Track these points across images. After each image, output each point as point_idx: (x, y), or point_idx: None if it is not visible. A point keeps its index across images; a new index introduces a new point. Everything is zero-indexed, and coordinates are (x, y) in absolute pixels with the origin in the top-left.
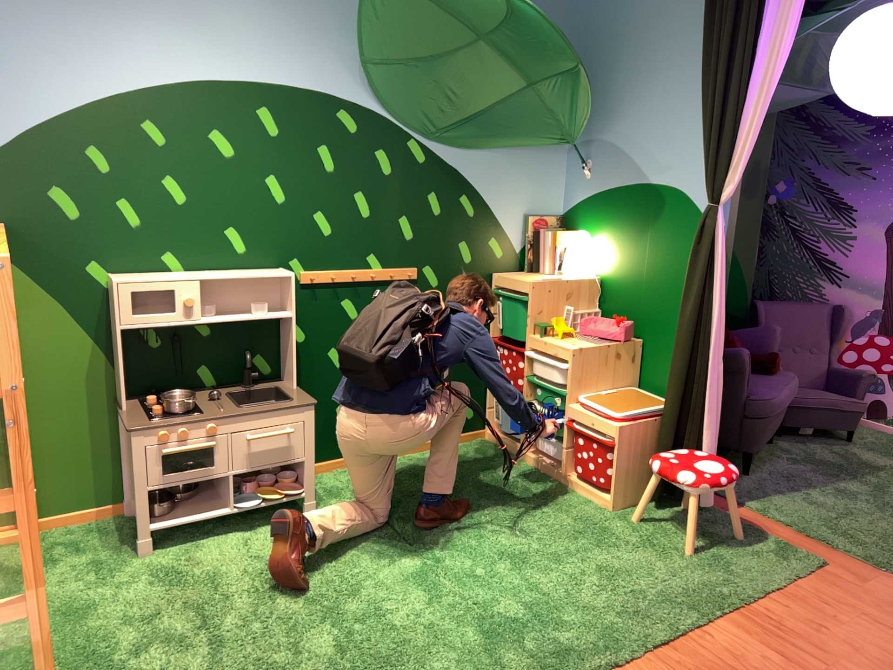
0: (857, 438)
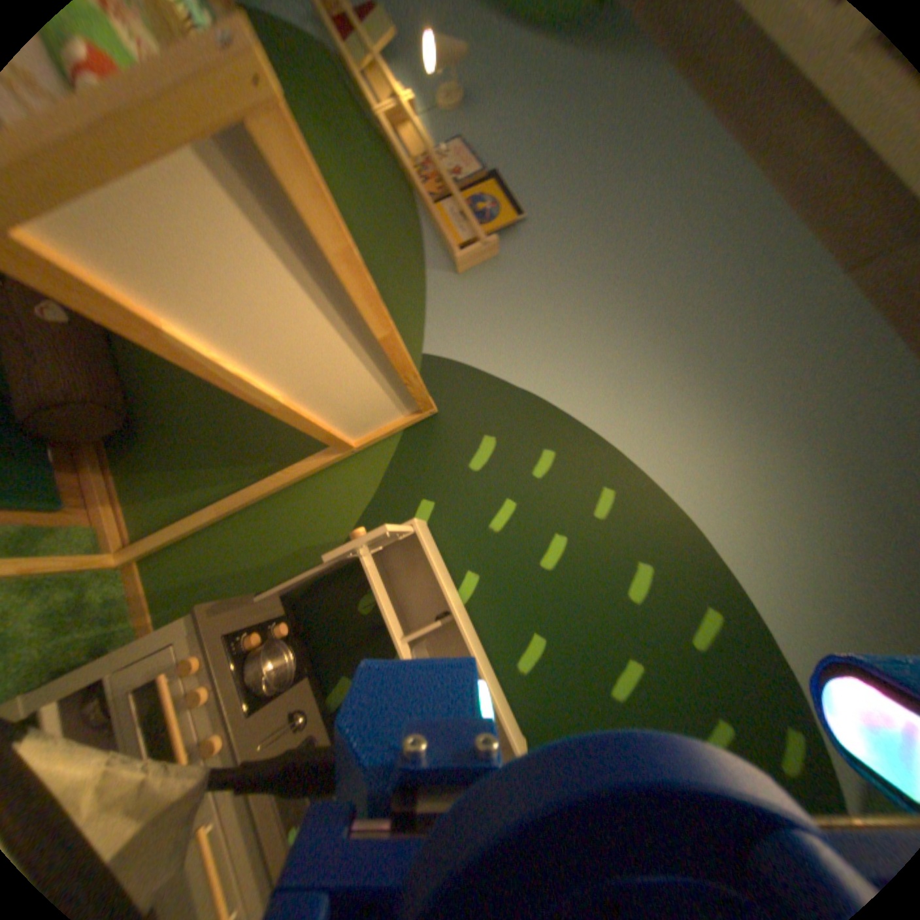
0: None
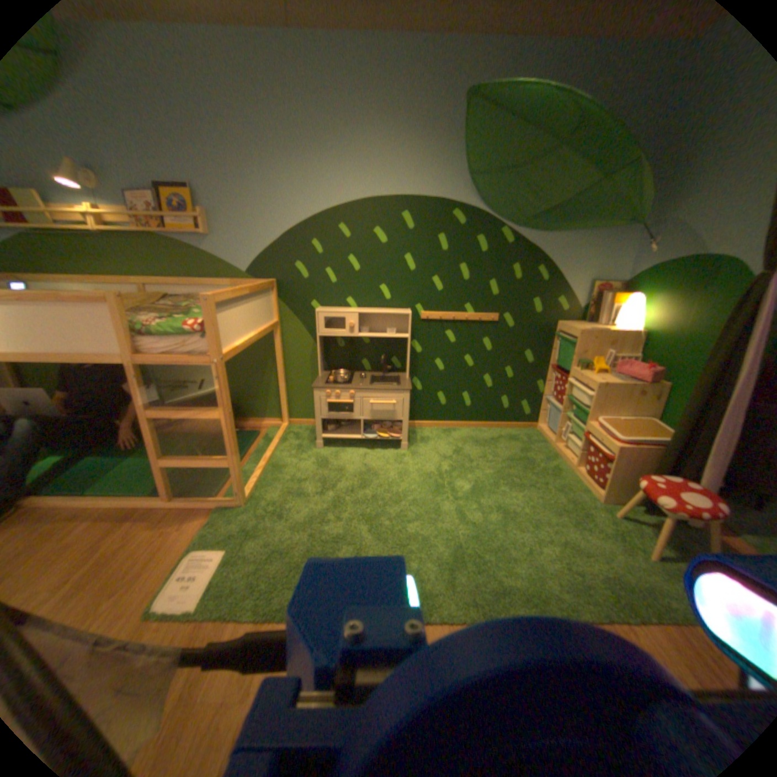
0: None
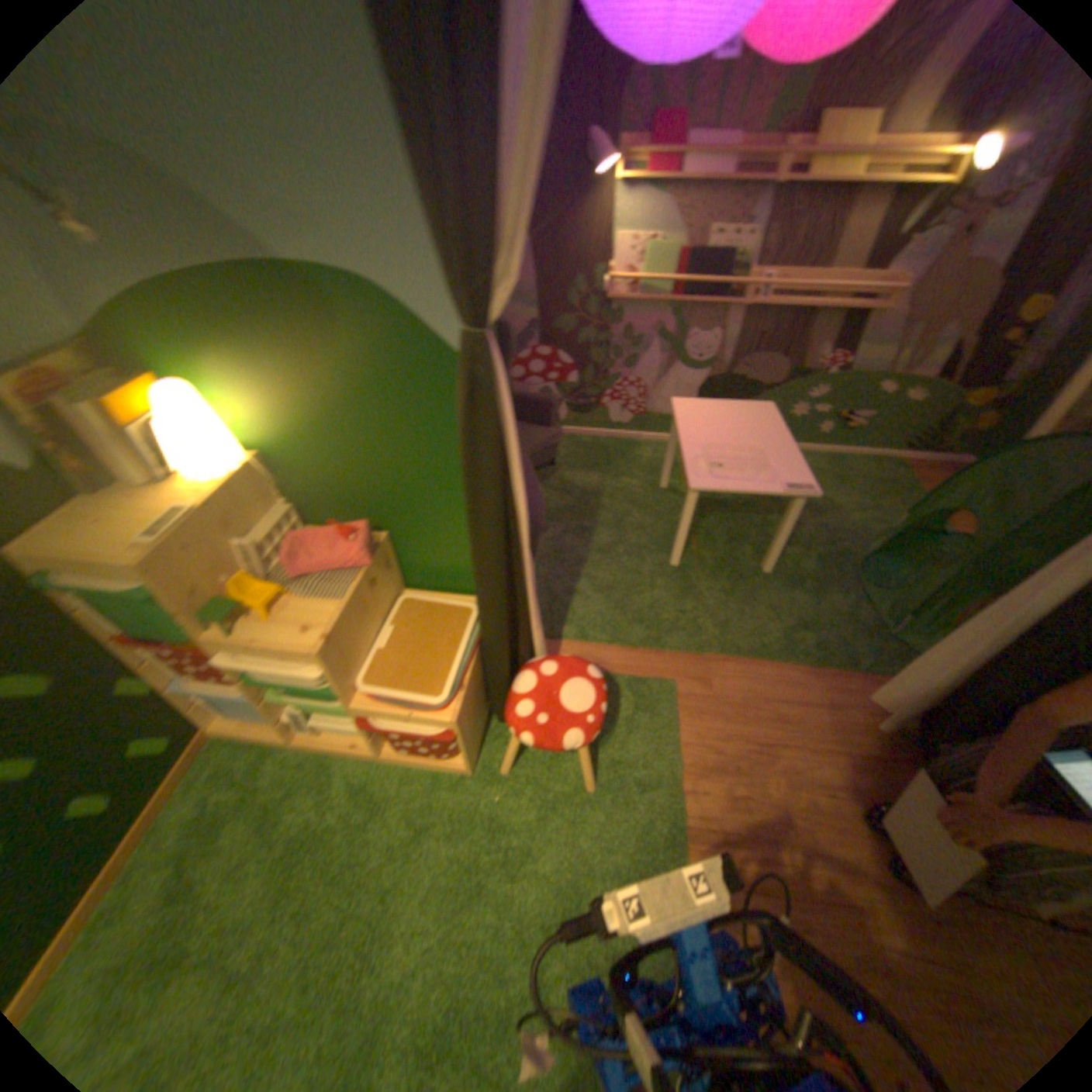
0: (564, 456)
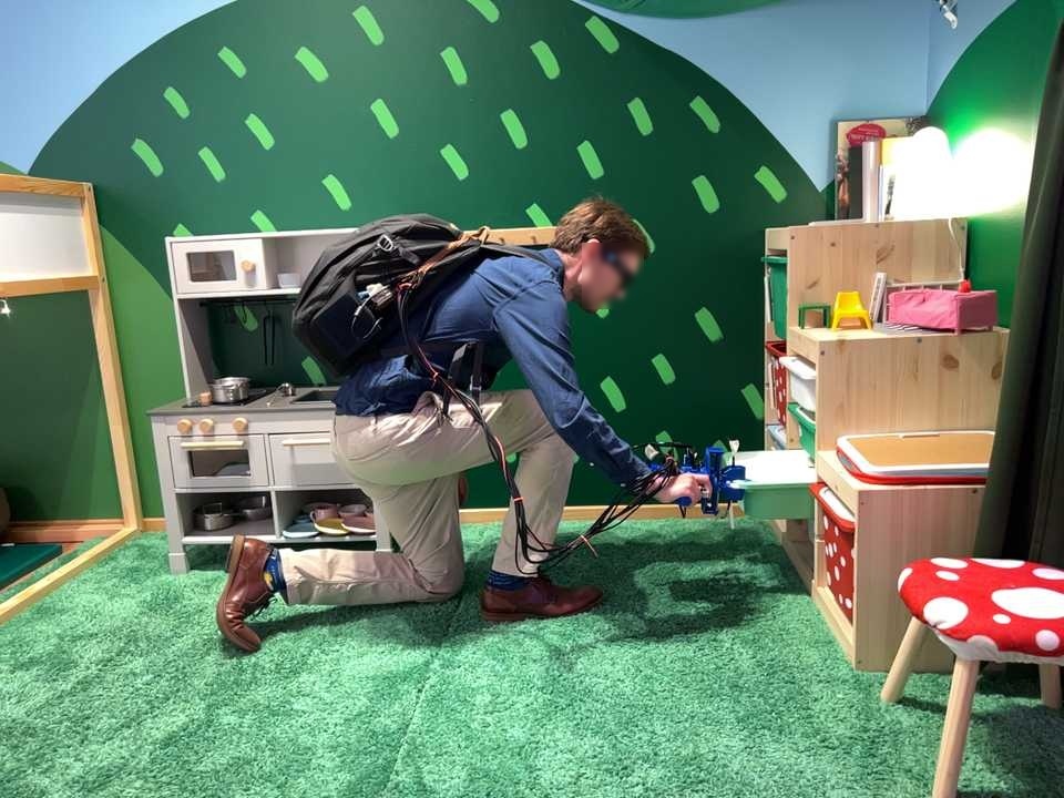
0: None
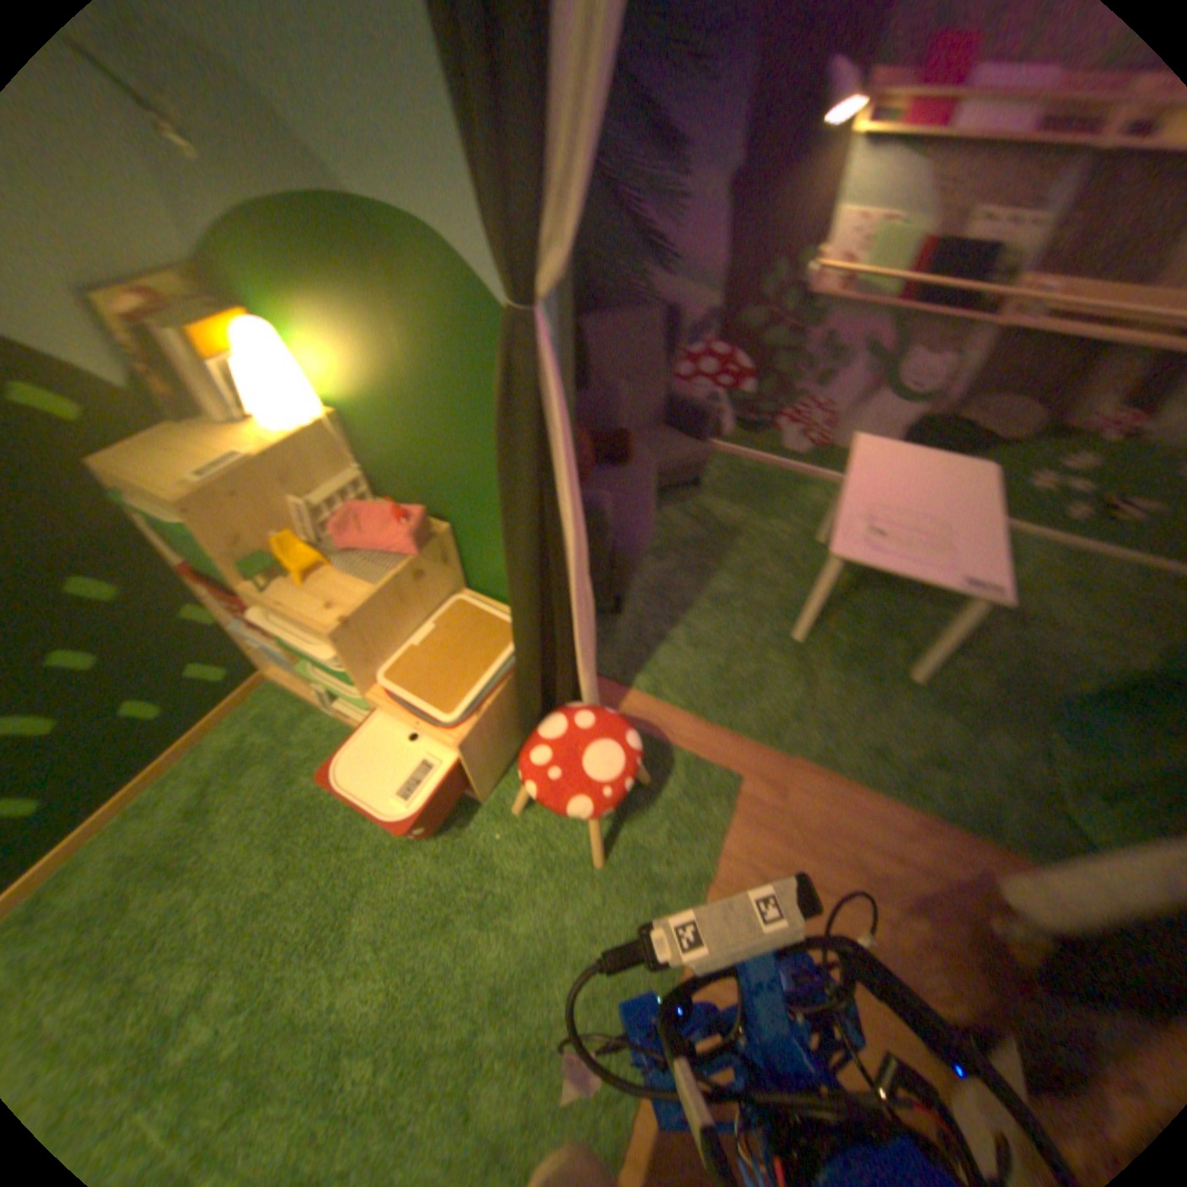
0: (712, 478)
